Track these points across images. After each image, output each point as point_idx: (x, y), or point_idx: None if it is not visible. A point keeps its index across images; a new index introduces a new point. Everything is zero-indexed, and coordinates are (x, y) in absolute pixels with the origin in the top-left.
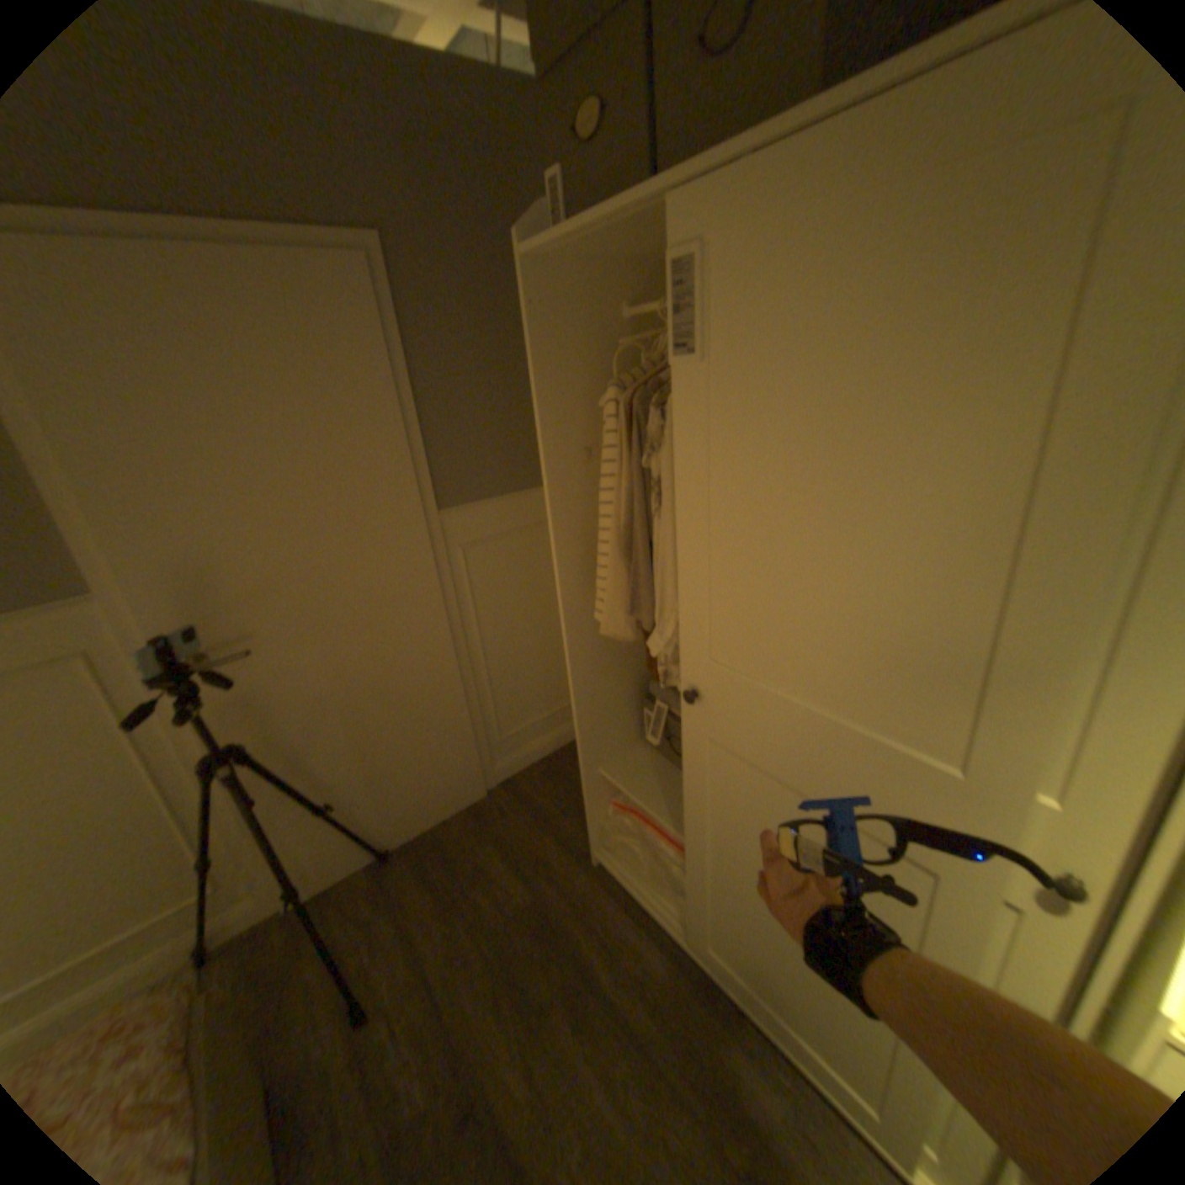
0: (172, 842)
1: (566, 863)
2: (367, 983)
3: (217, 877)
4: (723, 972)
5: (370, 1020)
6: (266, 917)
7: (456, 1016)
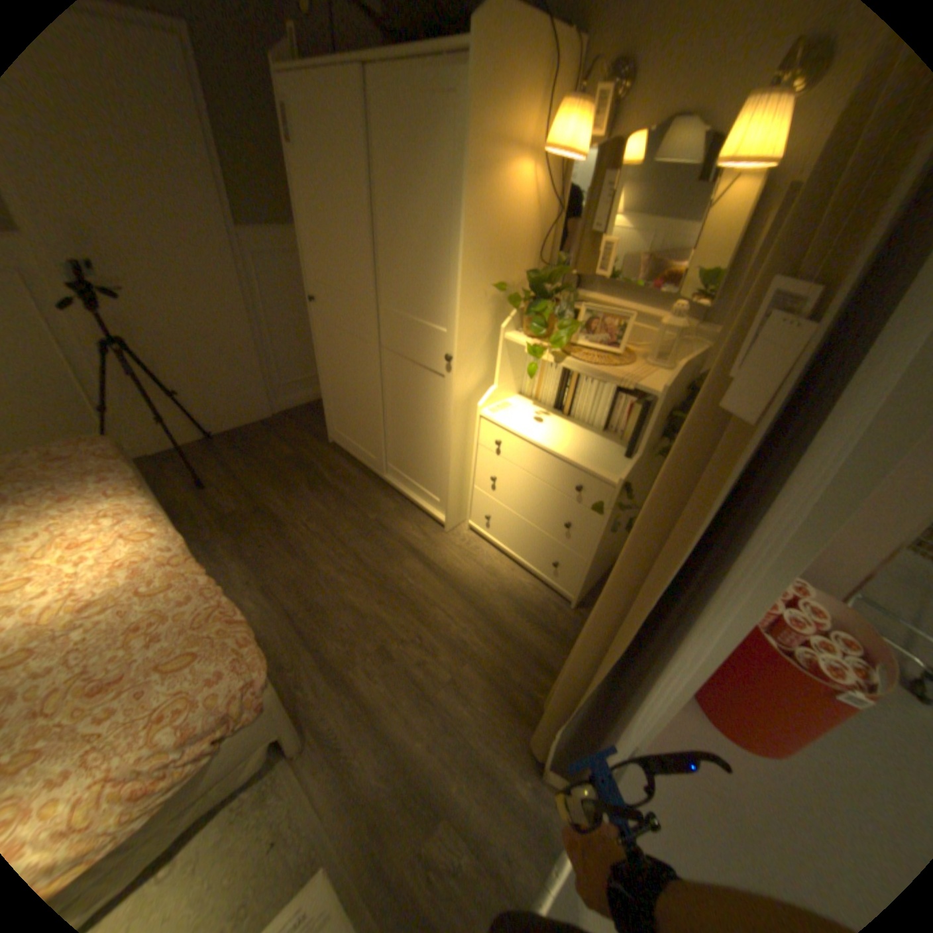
0: (82, 400)
1: (316, 443)
2: (205, 478)
3: (110, 428)
4: (380, 466)
5: (208, 489)
6: (141, 458)
7: (253, 487)
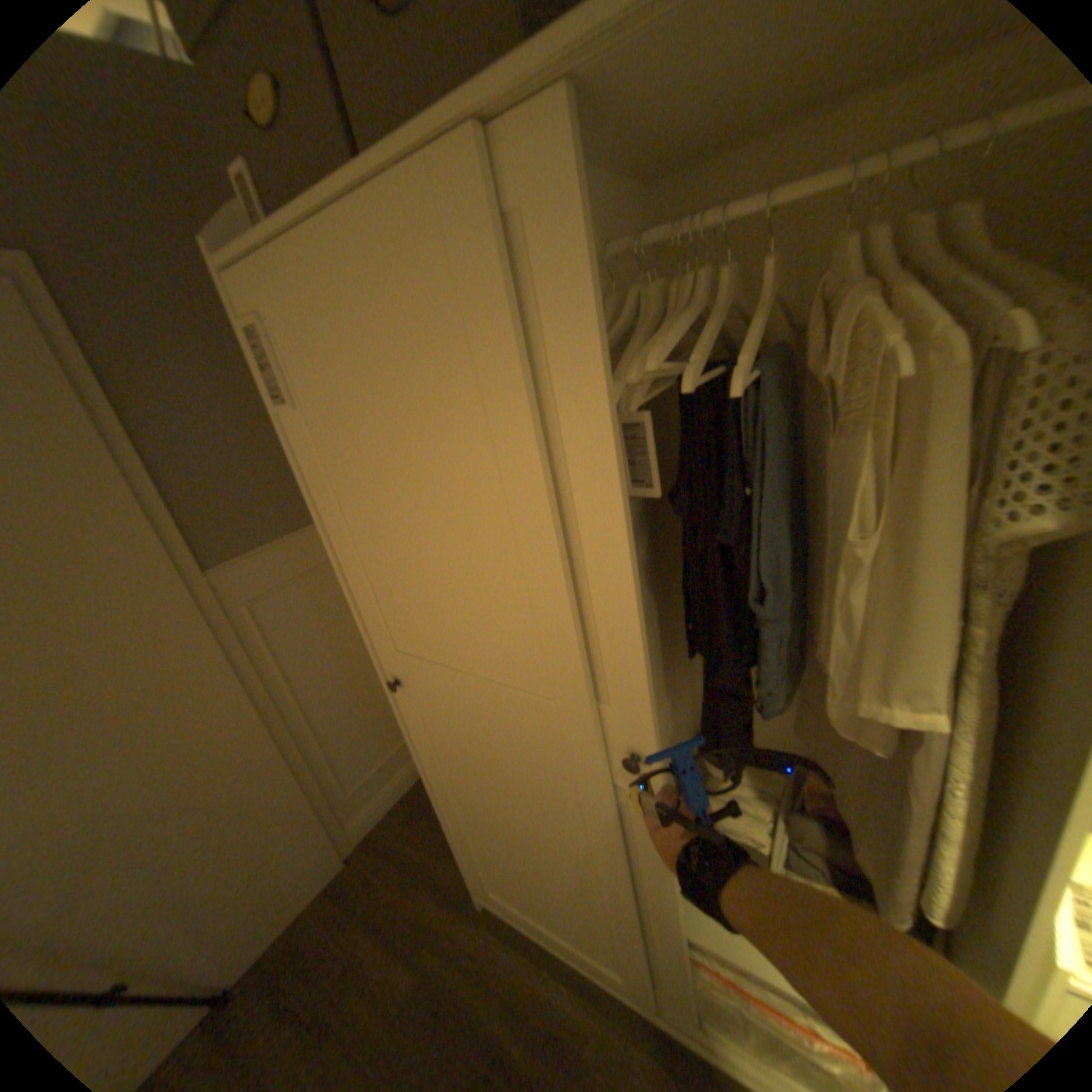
0: None
1: (446, 919)
2: None
3: None
4: (634, 999)
5: None
6: None
7: None
